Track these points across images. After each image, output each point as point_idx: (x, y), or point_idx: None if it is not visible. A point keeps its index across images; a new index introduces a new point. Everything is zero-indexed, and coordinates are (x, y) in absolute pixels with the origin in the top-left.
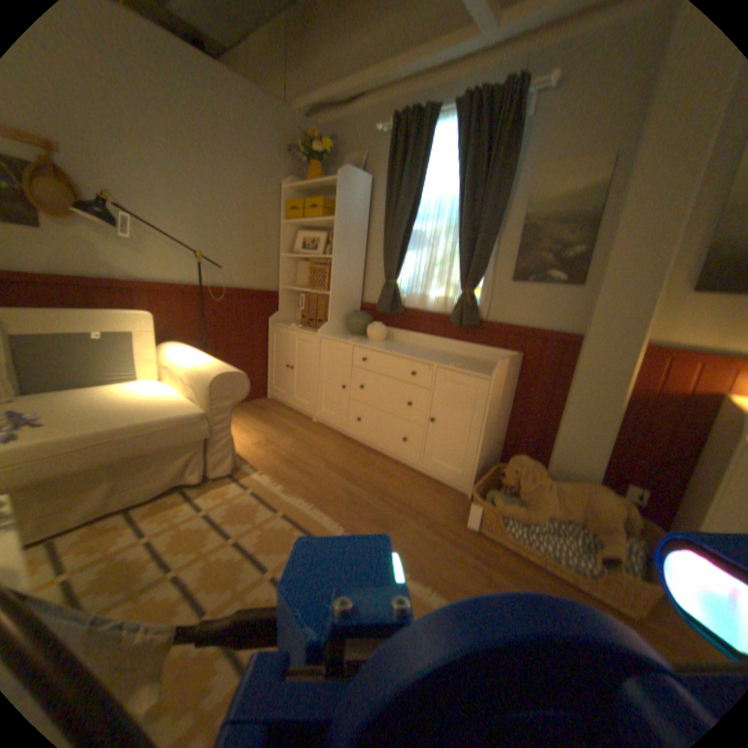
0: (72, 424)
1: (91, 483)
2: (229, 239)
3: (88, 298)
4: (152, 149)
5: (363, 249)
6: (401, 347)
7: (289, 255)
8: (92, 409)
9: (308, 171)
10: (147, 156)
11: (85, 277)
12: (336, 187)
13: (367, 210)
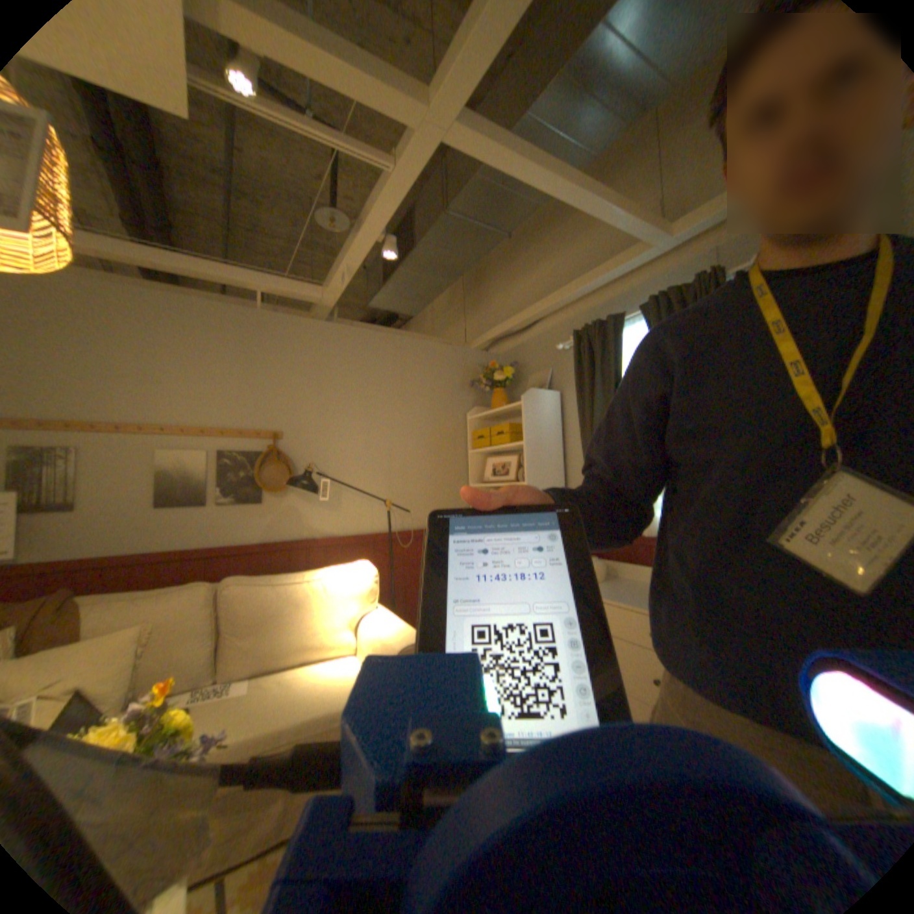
0: (259, 718)
1: (268, 797)
2: (418, 480)
3: (291, 561)
4: (352, 417)
5: (562, 468)
6: (630, 591)
7: (480, 484)
8: (280, 694)
9: (492, 398)
10: (348, 423)
11: (291, 541)
12: (523, 410)
13: (560, 426)
